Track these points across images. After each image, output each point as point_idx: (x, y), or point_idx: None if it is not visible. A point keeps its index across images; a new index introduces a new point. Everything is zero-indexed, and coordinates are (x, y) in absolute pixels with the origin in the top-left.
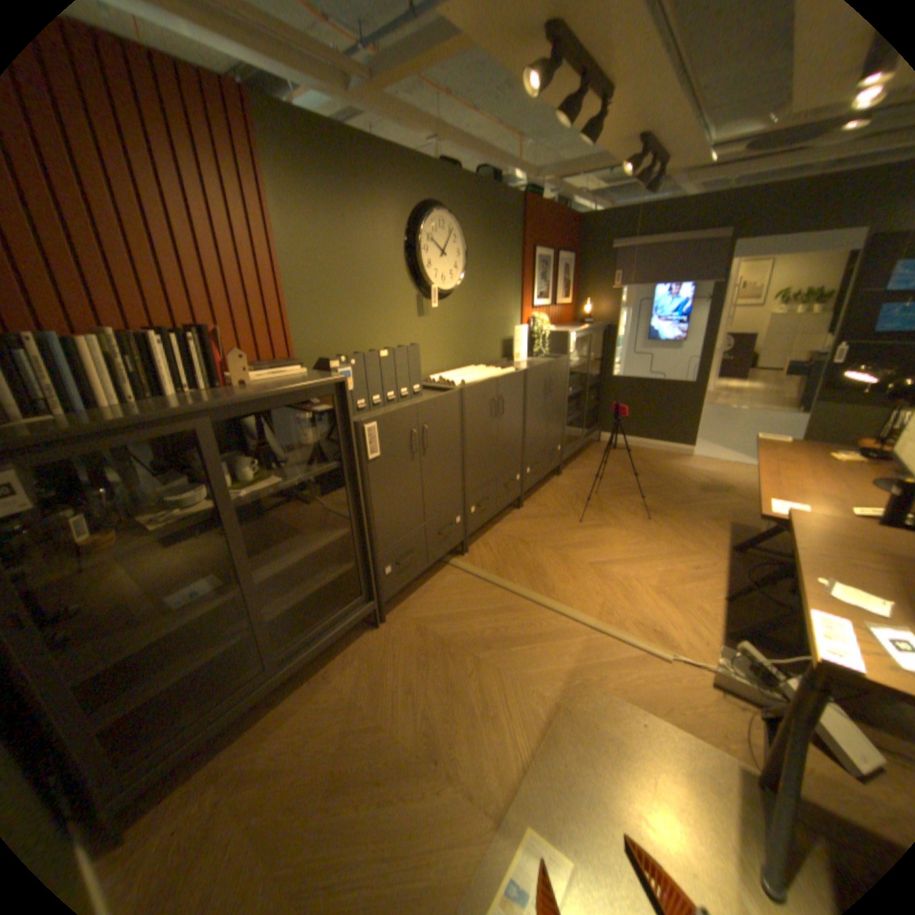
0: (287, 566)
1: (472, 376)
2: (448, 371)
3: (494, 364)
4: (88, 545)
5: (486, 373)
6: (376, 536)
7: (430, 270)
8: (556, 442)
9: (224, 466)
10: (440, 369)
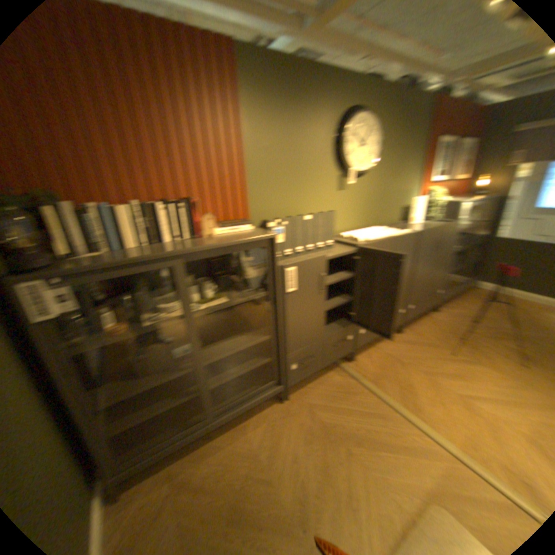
0: (227, 356)
1: (375, 234)
2: (357, 229)
3: (394, 225)
4: (111, 330)
5: (387, 233)
6: (288, 344)
7: (352, 156)
8: (439, 287)
9: (197, 287)
10: (351, 227)
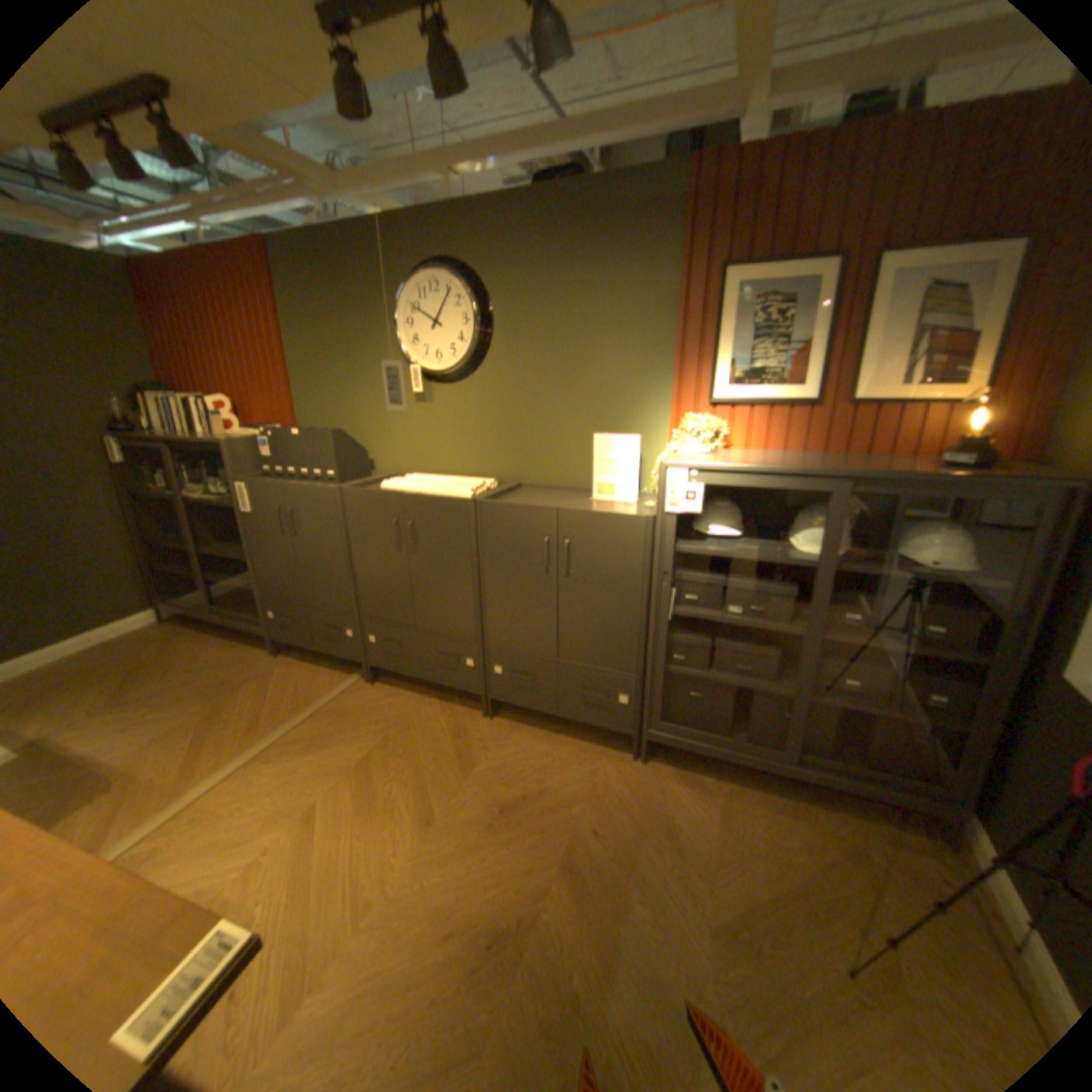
0: (214, 556)
1: (414, 485)
2: (466, 477)
3: (555, 490)
4: (149, 488)
5: (435, 488)
6: (257, 579)
7: (417, 347)
8: (606, 680)
9: (218, 481)
10: (451, 471)
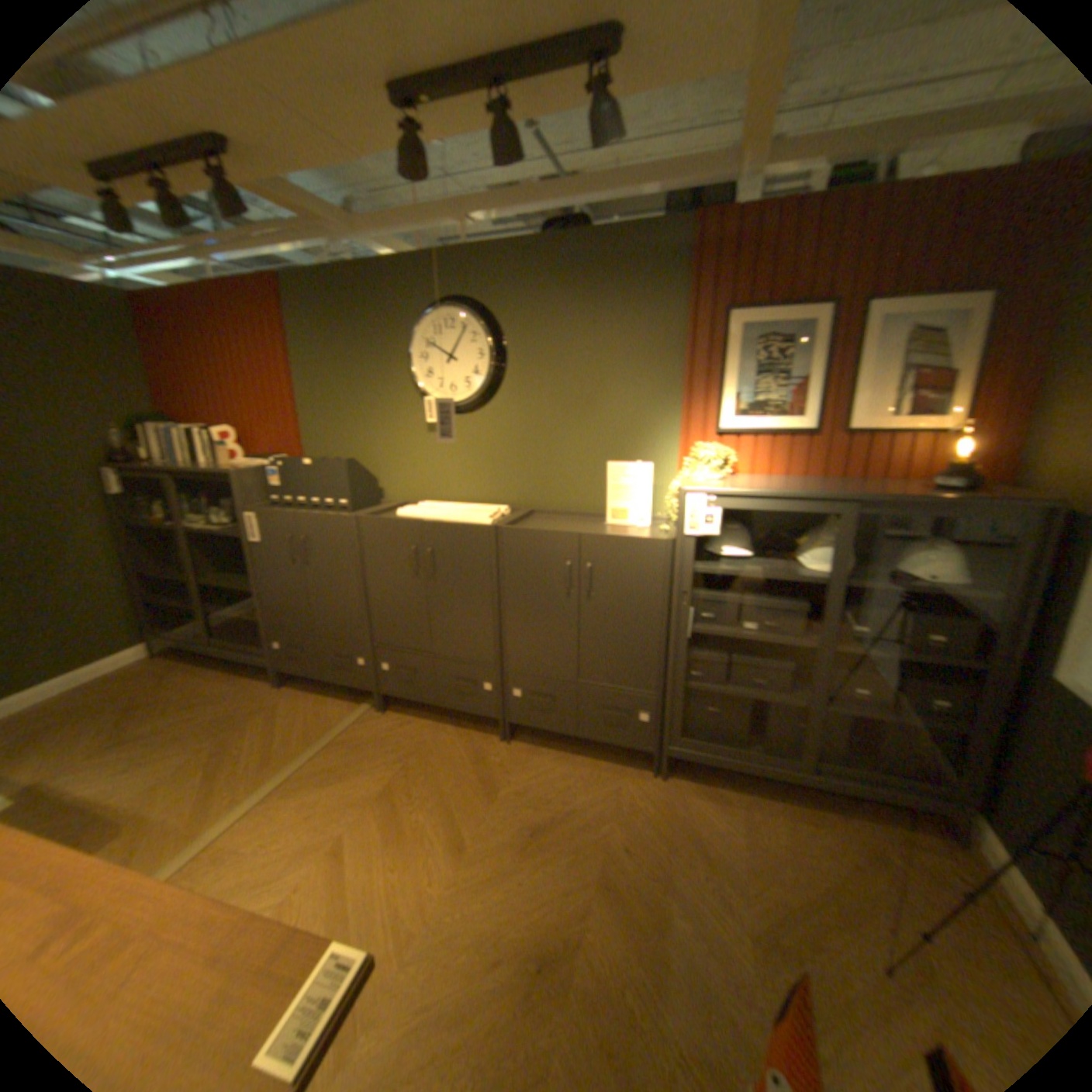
0: (213, 586)
1: (430, 512)
2: (477, 504)
3: (567, 515)
4: (144, 518)
5: (451, 515)
6: (261, 609)
7: (430, 379)
8: (626, 698)
9: (218, 511)
10: (461, 498)
